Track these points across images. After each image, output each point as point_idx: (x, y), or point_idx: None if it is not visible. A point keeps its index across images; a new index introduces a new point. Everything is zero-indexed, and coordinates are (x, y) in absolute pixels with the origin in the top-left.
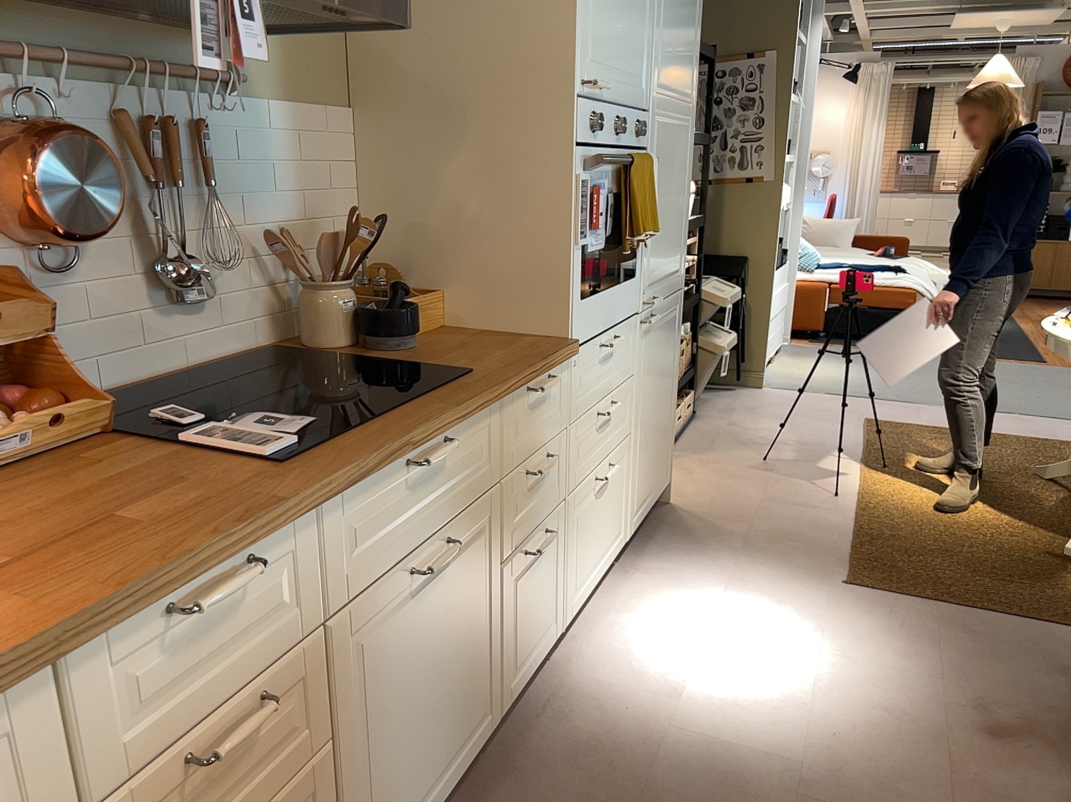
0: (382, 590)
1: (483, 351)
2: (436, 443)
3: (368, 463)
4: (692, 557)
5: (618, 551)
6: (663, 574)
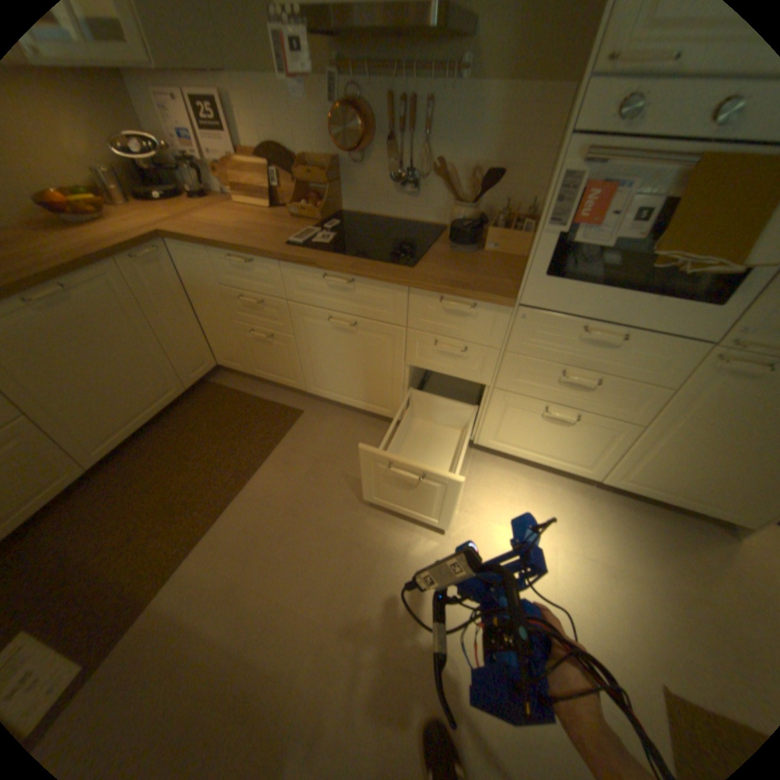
0: (313, 312)
1: (461, 270)
2: (345, 278)
3: (291, 259)
4: (635, 544)
5: (581, 476)
6: (592, 518)
